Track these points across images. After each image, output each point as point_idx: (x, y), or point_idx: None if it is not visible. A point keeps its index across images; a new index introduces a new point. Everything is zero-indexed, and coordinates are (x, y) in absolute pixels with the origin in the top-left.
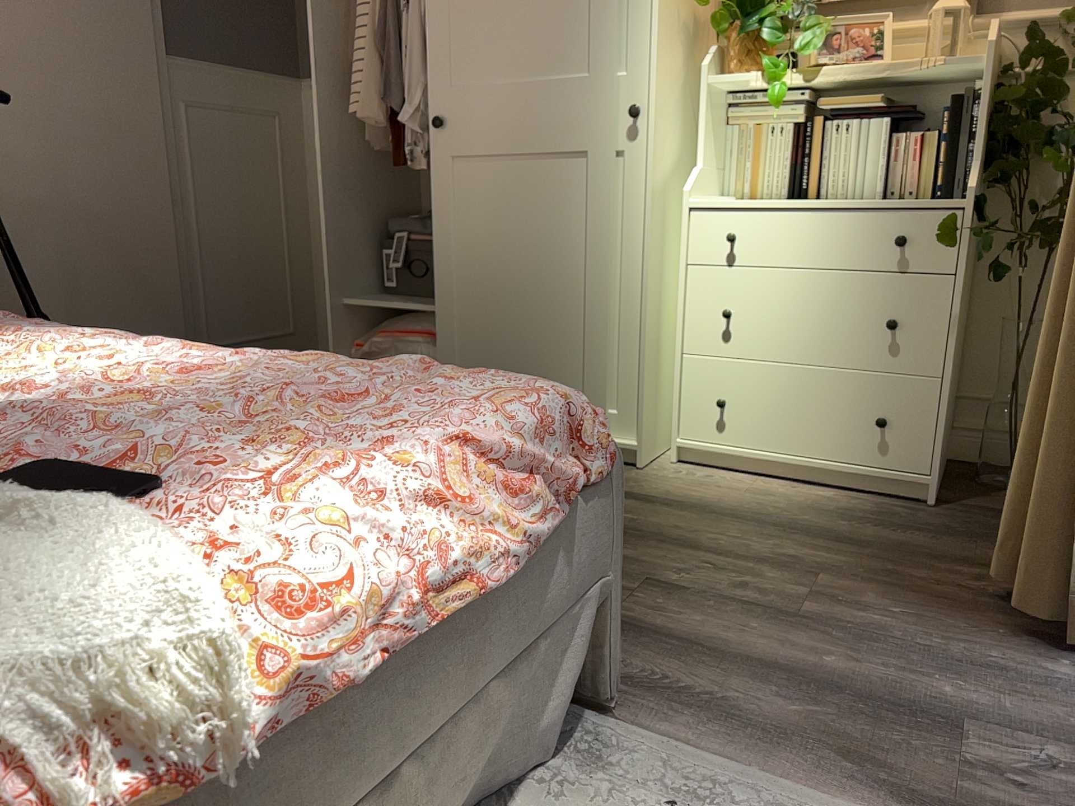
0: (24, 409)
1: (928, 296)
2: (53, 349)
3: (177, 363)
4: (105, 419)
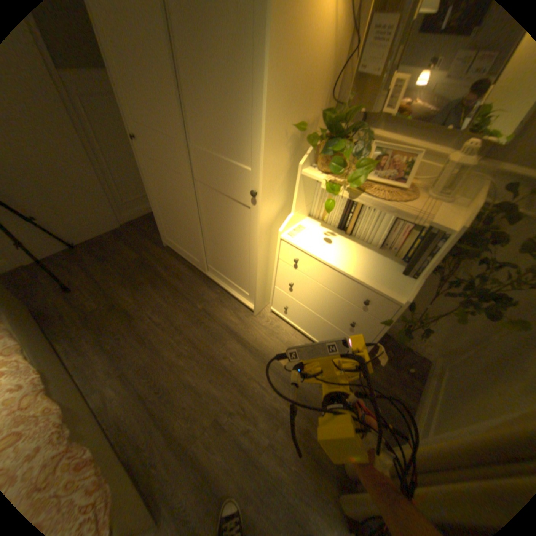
0: None
1: (371, 323)
2: None
3: None
4: None
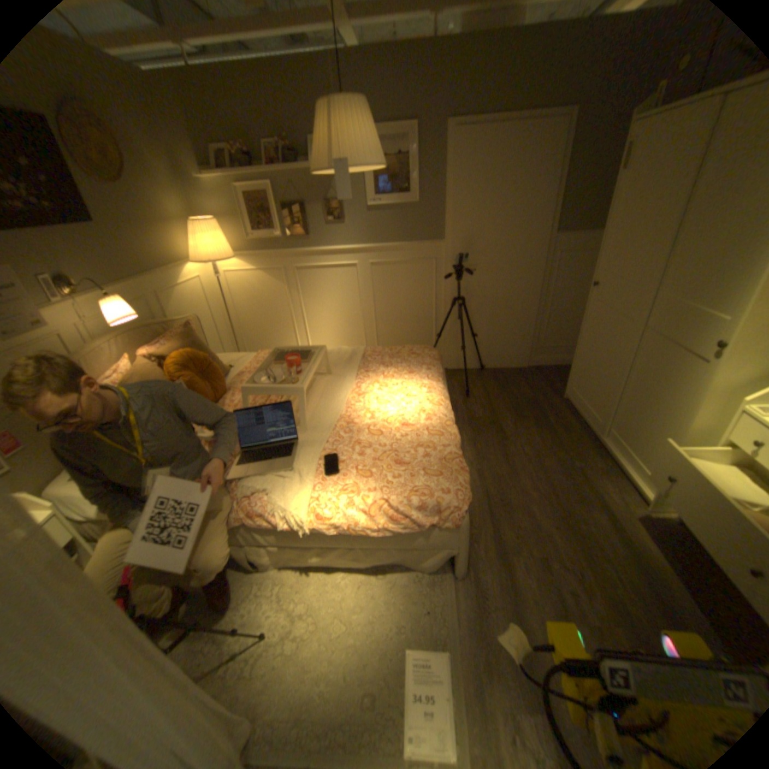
0: (368, 423)
1: None
2: (413, 387)
3: (420, 411)
4: (373, 435)
